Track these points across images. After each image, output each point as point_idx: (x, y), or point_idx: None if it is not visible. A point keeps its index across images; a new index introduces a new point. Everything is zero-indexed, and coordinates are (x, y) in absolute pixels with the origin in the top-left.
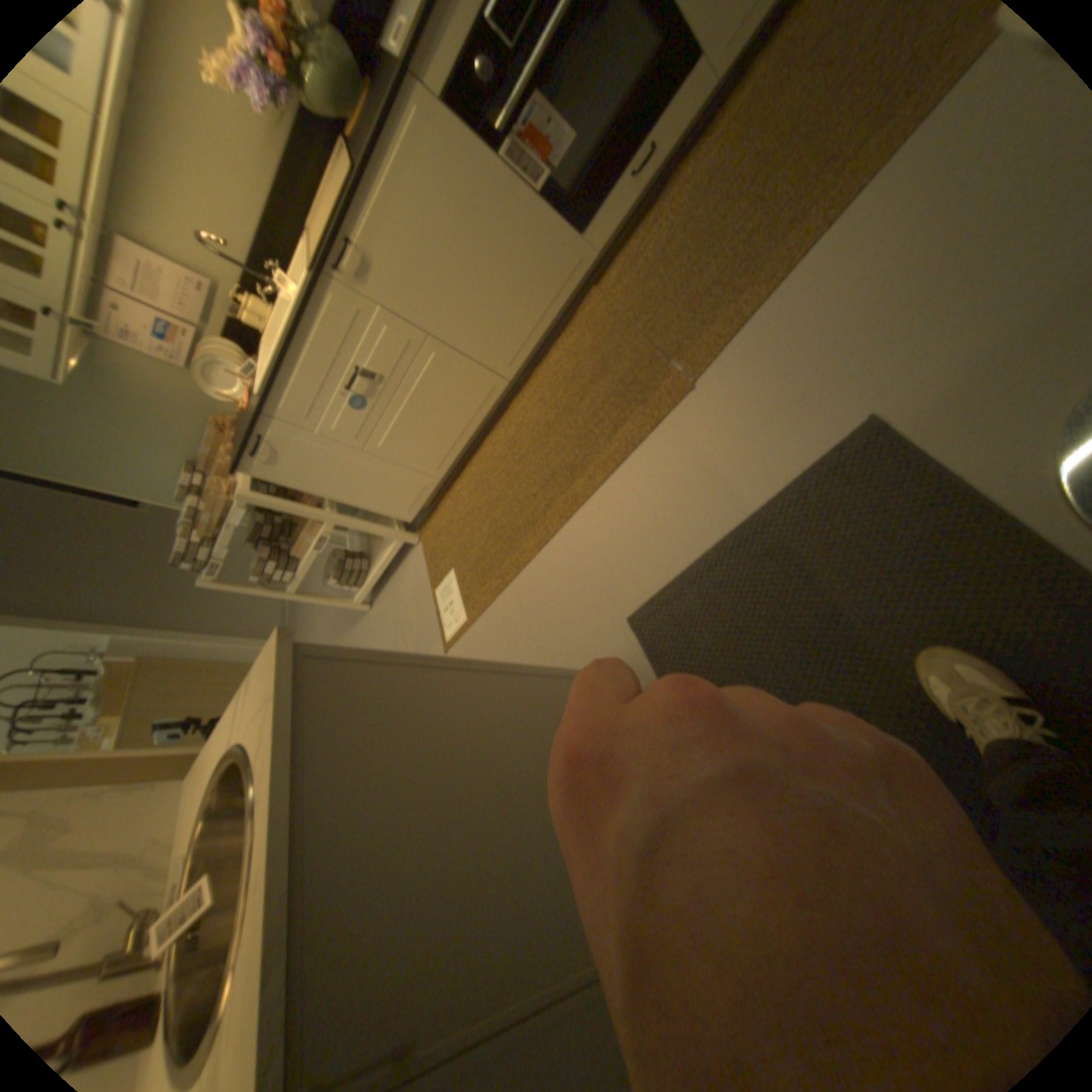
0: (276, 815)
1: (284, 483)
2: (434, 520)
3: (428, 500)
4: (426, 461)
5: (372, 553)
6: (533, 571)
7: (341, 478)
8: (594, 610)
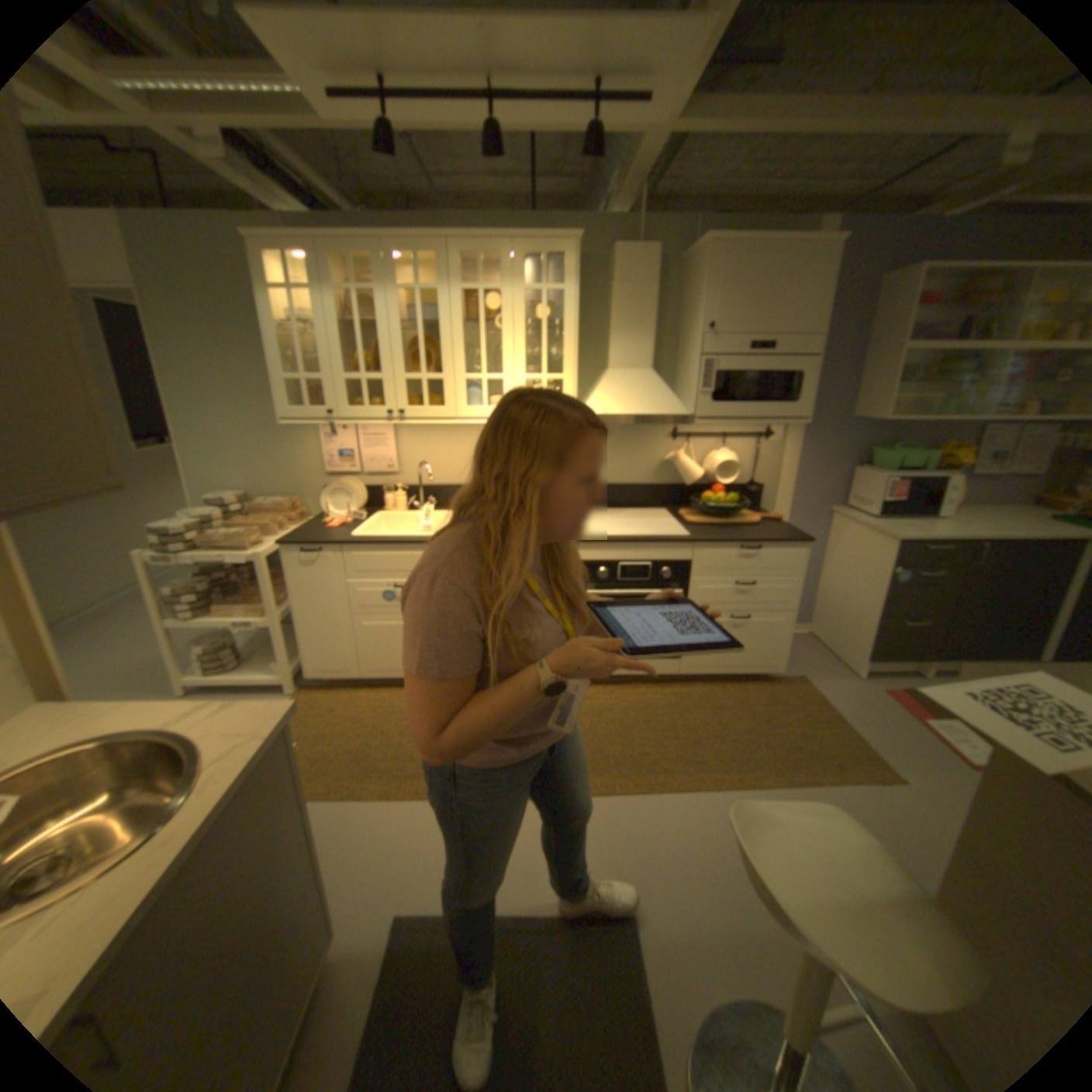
0: (218, 810)
1: (289, 575)
2: (320, 692)
3: (337, 678)
4: (372, 658)
5: (246, 660)
6: (358, 809)
7: (319, 610)
8: (376, 886)
